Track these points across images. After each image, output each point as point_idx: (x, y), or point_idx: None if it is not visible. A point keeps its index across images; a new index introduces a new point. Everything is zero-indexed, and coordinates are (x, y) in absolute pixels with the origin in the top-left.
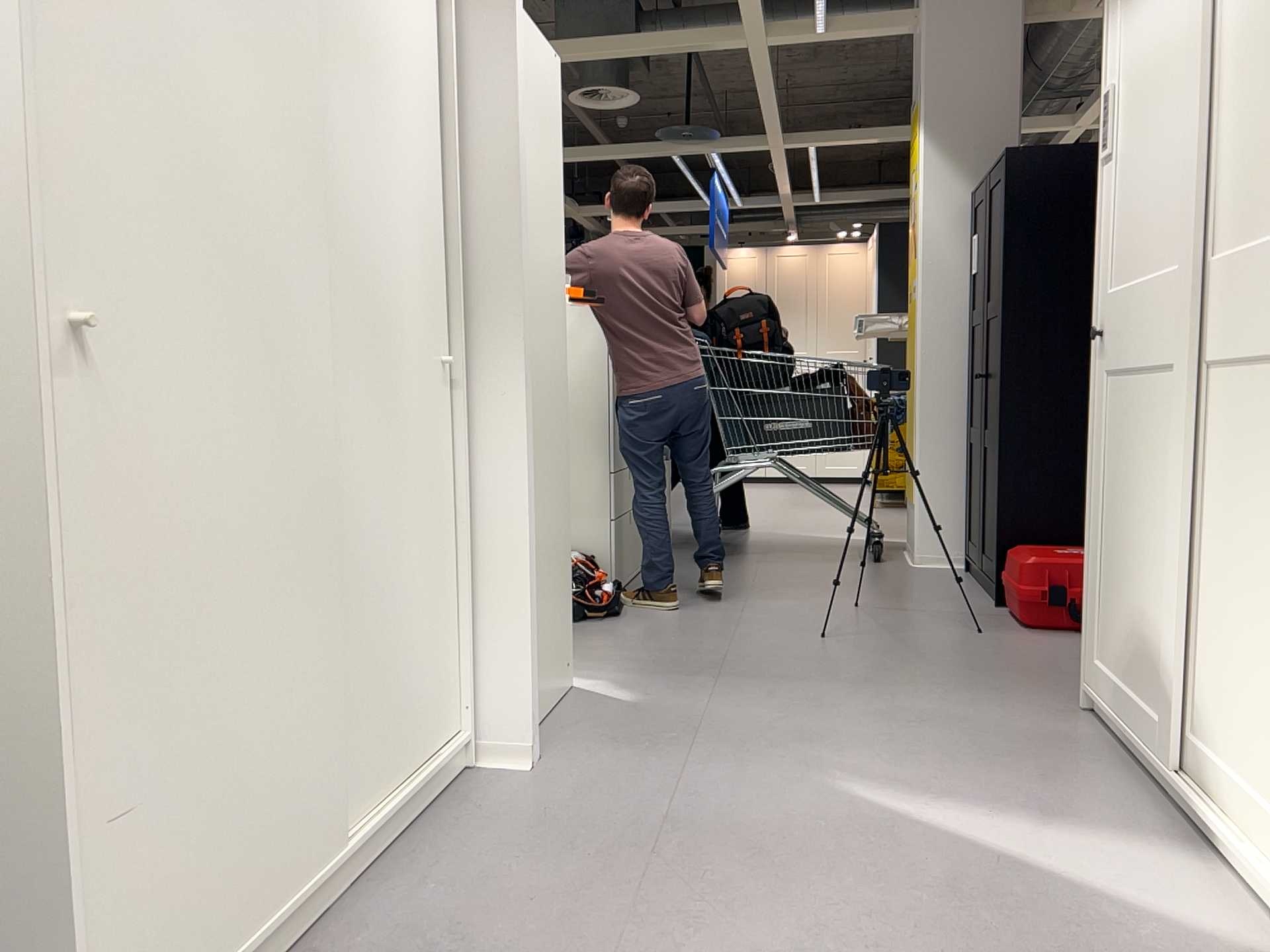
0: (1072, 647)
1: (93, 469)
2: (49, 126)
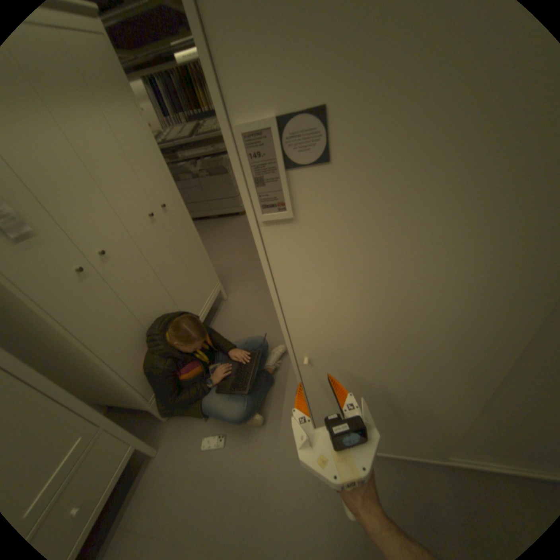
0: None
1: (314, 384)
2: (286, 319)
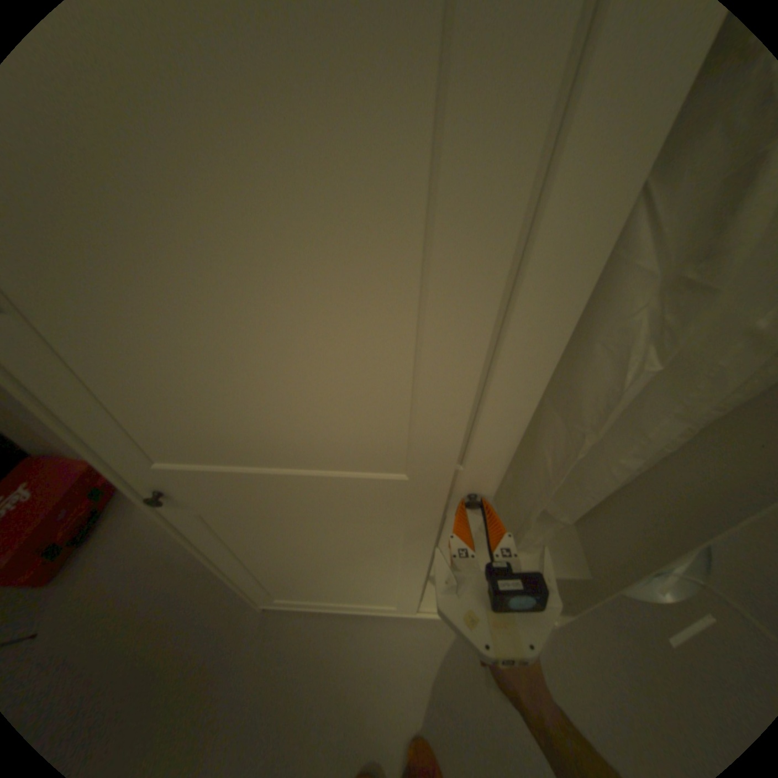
0: (119, 564)
1: None
2: None
